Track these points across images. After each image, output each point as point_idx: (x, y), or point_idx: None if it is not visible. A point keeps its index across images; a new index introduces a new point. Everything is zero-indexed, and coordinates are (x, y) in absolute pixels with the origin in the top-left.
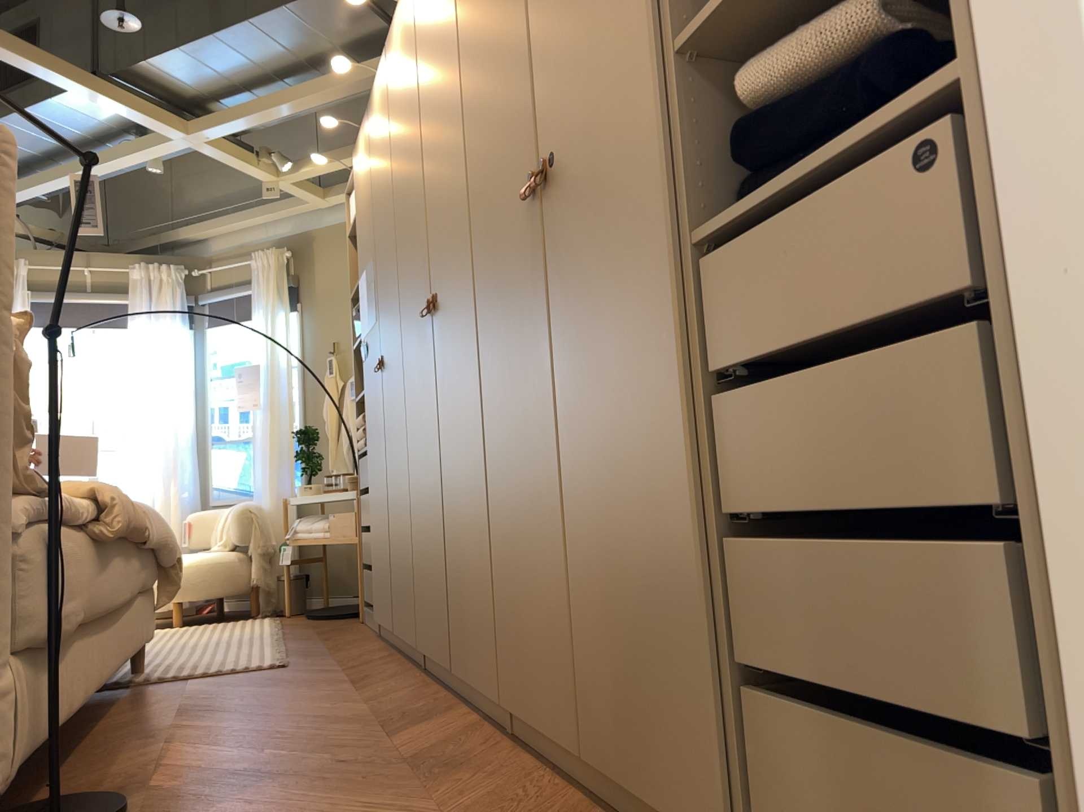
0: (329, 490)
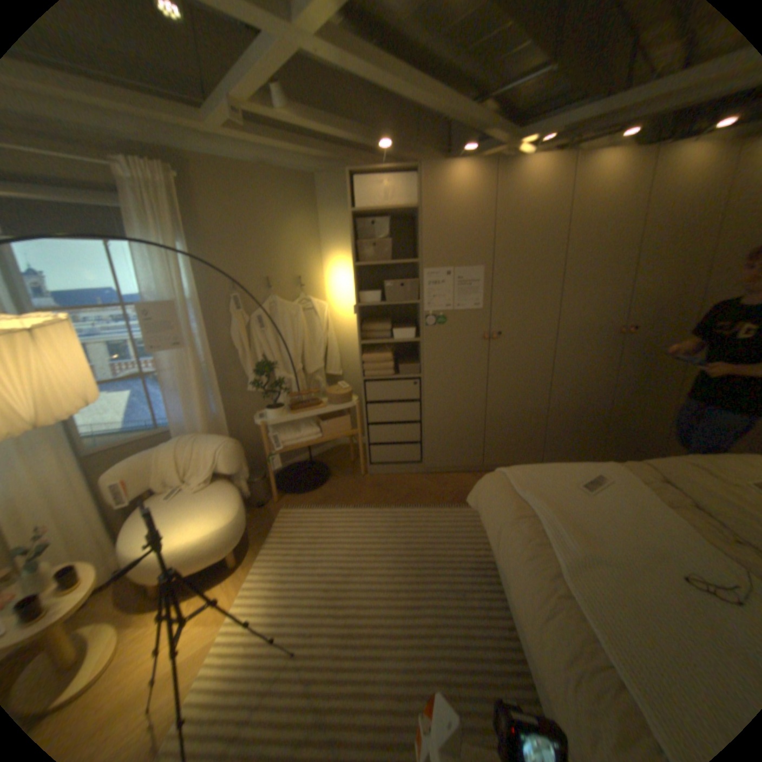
0: (294, 408)
